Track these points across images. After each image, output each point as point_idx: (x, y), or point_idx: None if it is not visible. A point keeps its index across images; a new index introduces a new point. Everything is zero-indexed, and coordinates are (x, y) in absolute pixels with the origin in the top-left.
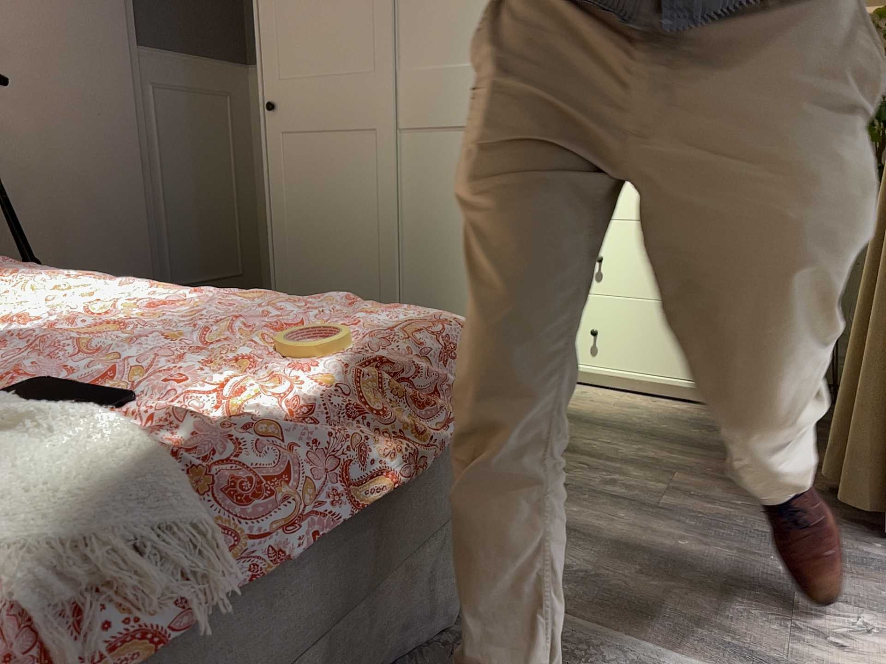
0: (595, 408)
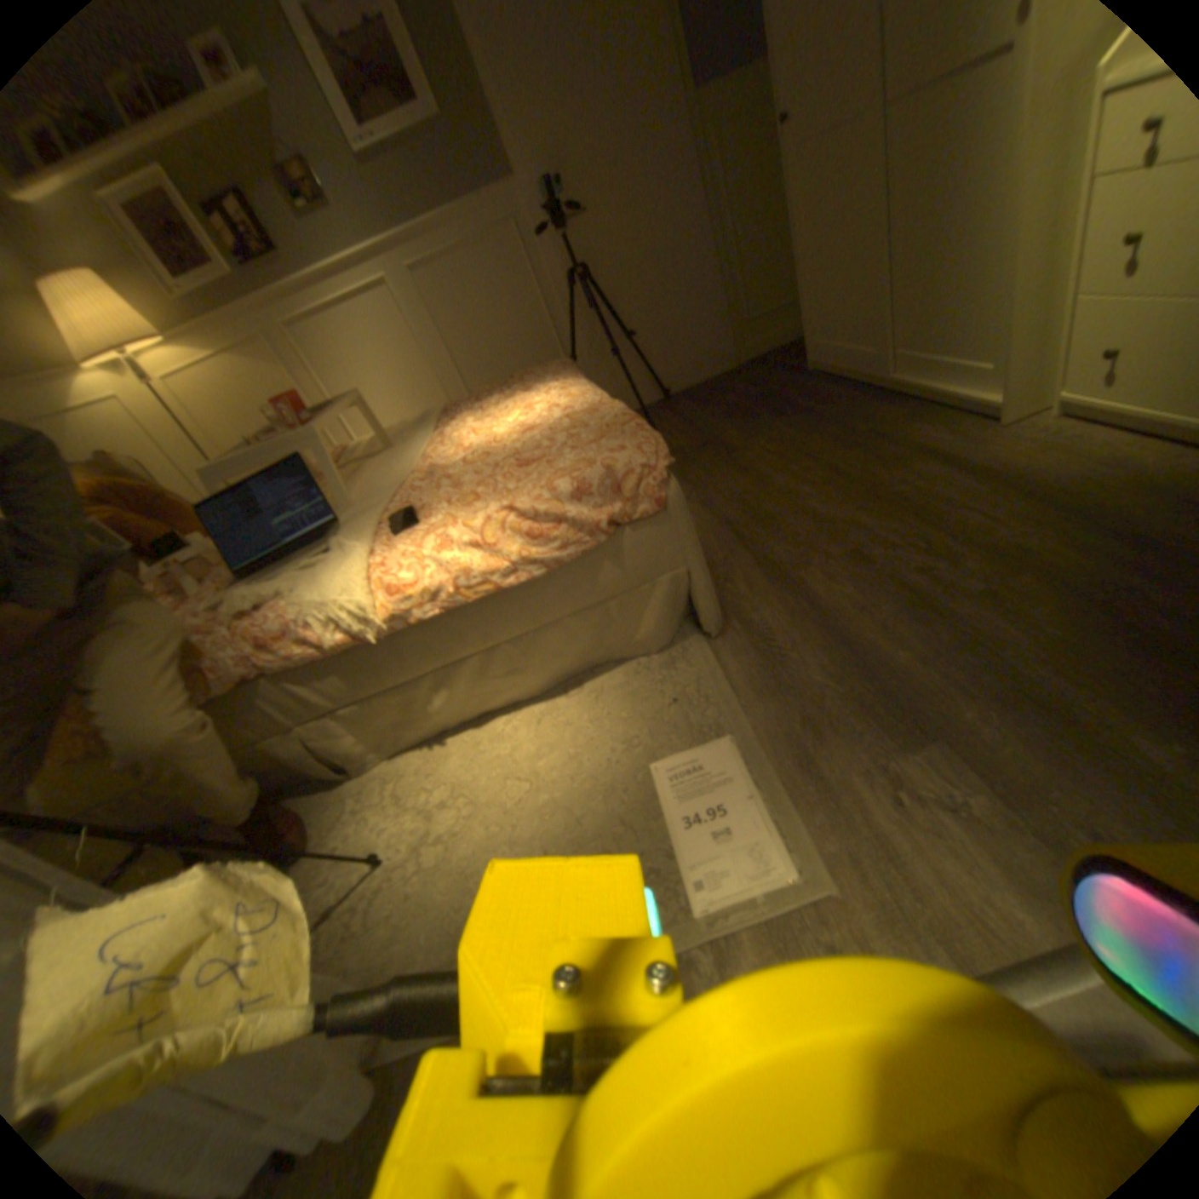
0: (1062, 463)
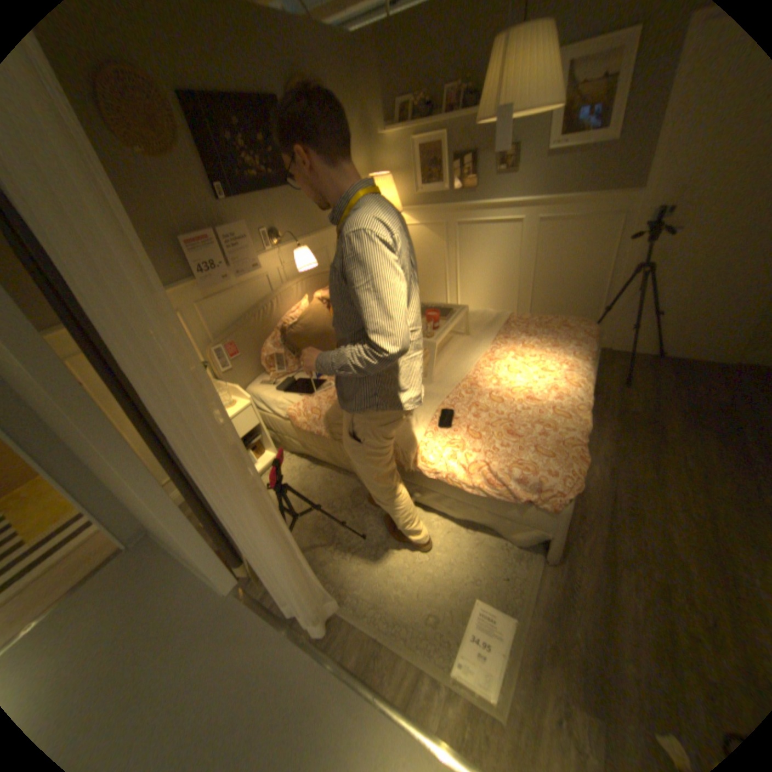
0: None
